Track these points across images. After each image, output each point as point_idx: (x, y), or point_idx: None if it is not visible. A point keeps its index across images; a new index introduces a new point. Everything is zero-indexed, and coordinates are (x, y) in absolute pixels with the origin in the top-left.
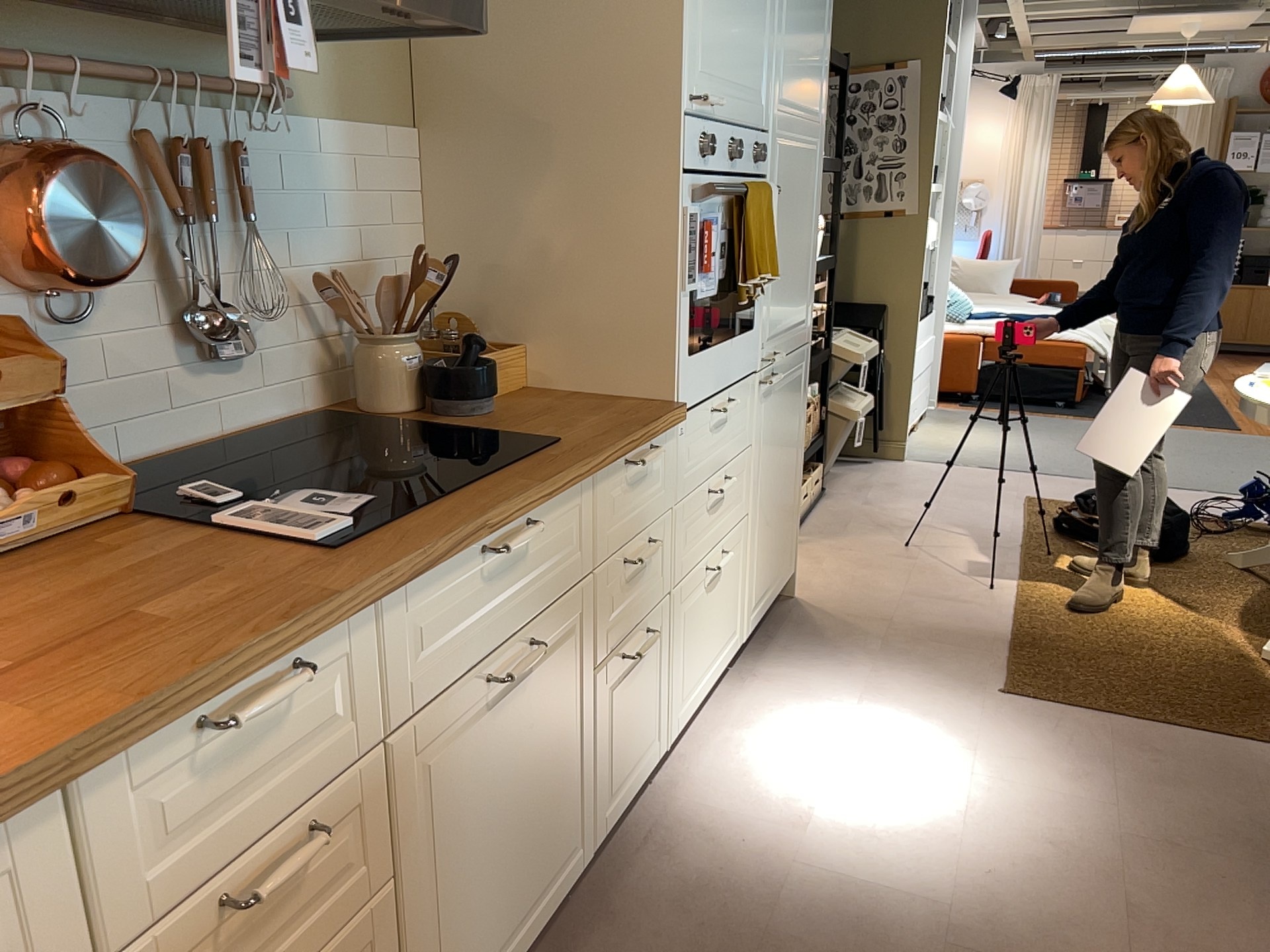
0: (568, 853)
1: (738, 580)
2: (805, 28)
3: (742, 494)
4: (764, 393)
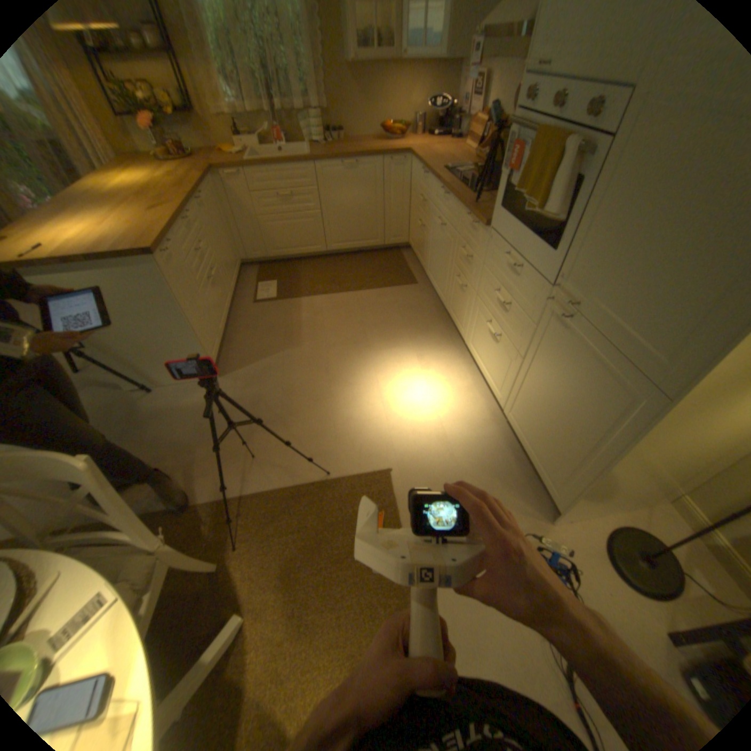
0: (442, 296)
1: (505, 373)
2: None
3: (518, 337)
4: (553, 314)
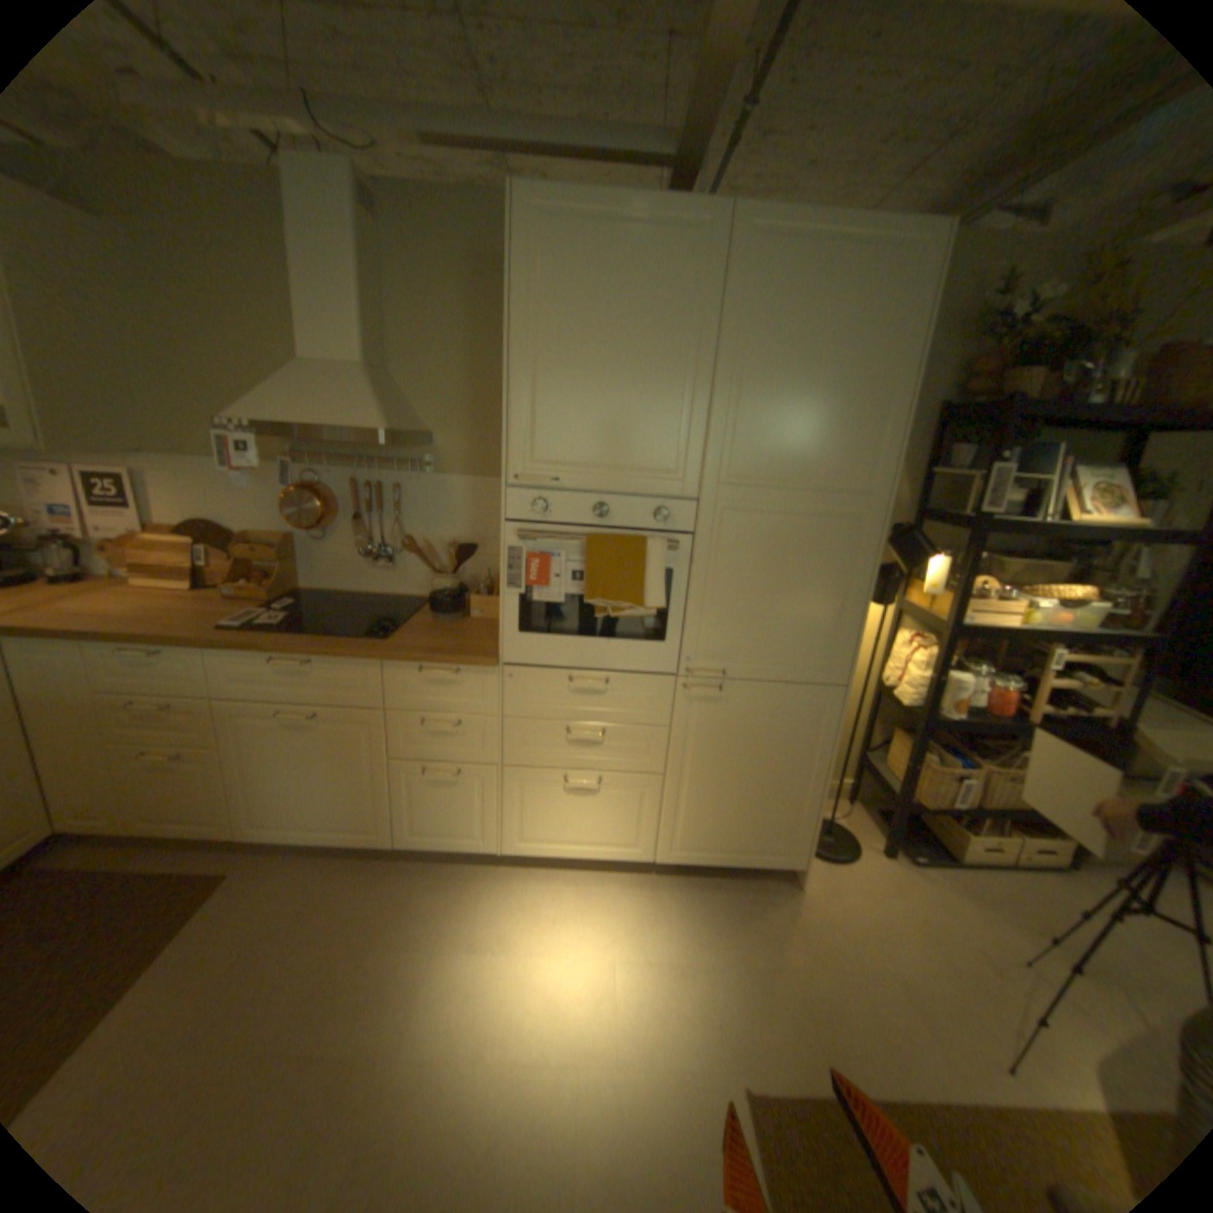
0: (364, 832)
1: (637, 813)
2: (800, 411)
3: (643, 755)
4: (693, 697)
